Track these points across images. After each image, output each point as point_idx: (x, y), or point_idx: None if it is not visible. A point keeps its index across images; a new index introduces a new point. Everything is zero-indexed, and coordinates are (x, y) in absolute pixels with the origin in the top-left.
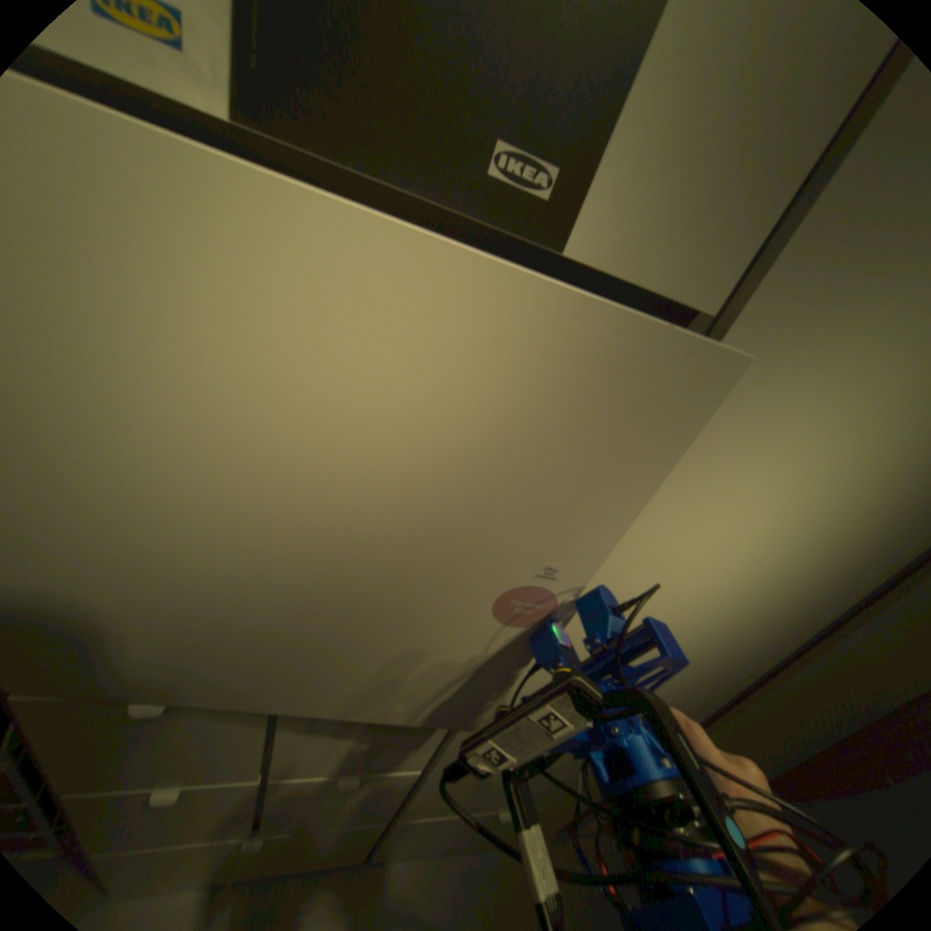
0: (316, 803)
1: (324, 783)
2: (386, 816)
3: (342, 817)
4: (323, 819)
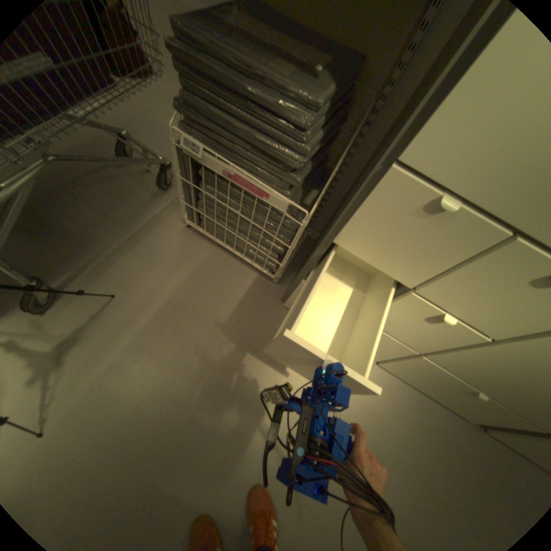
0: (411, 319)
1: (436, 311)
2: (423, 350)
3: (408, 335)
4: (399, 330)
